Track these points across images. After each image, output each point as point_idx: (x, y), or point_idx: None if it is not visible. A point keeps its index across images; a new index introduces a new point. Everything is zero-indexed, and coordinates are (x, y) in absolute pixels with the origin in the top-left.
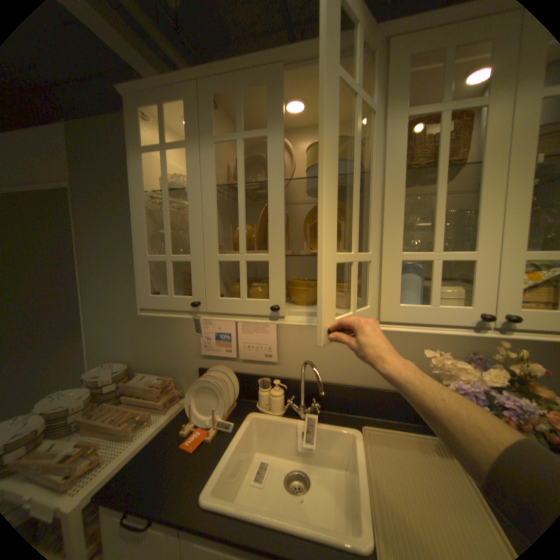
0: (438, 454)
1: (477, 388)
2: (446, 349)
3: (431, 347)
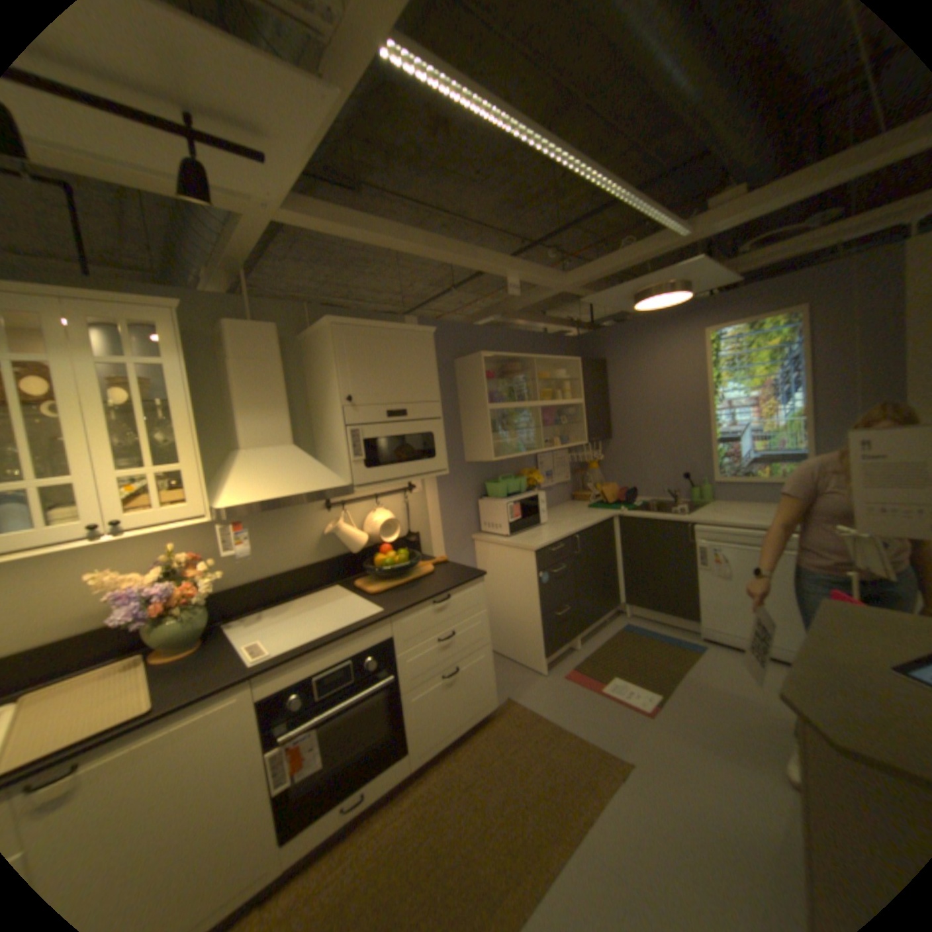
0: (124, 670)
1: (132, 589)
2: (127, 568)
3: (110, 571)
